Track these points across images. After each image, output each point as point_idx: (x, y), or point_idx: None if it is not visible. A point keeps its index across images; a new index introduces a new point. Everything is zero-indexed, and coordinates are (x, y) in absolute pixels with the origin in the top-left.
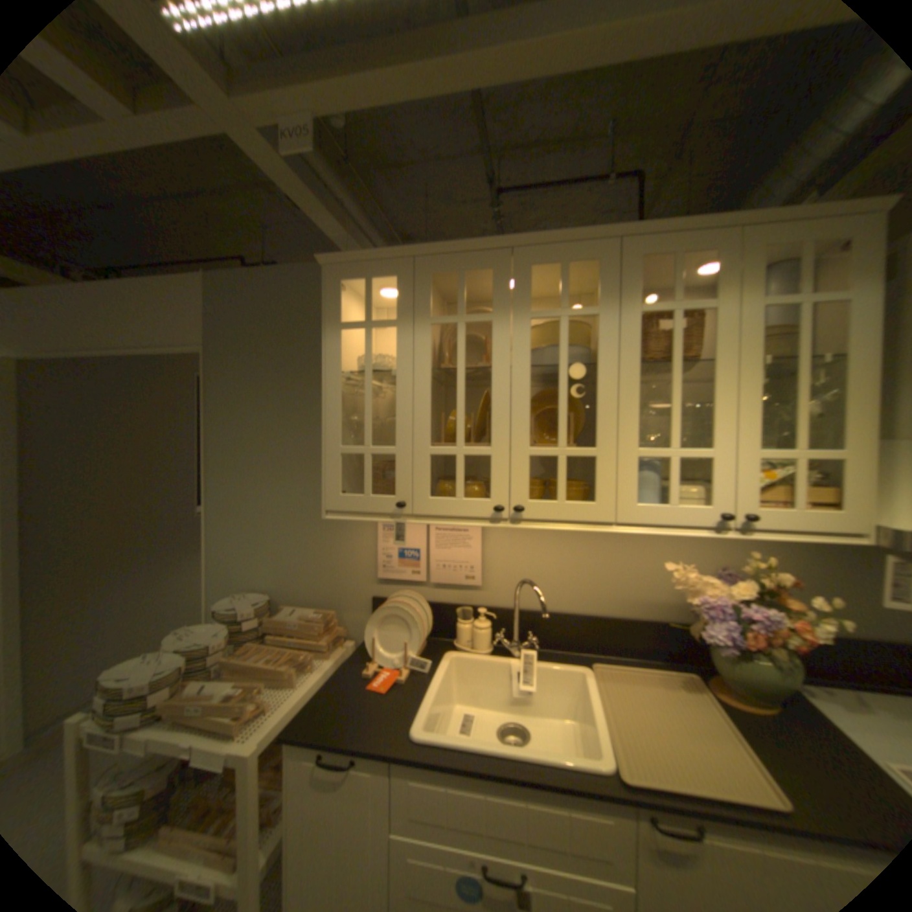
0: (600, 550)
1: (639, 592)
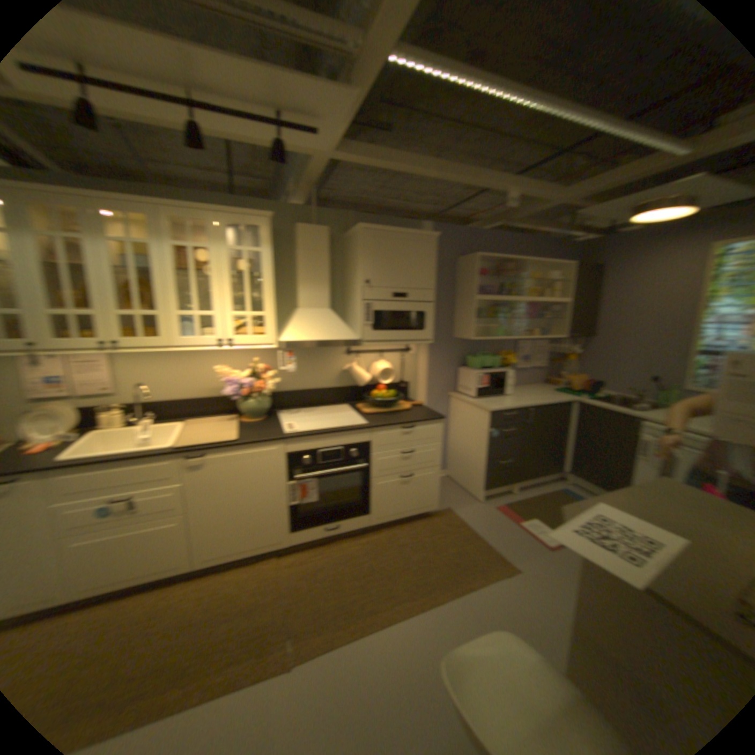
0: (191, 365)
1: (214, 383)
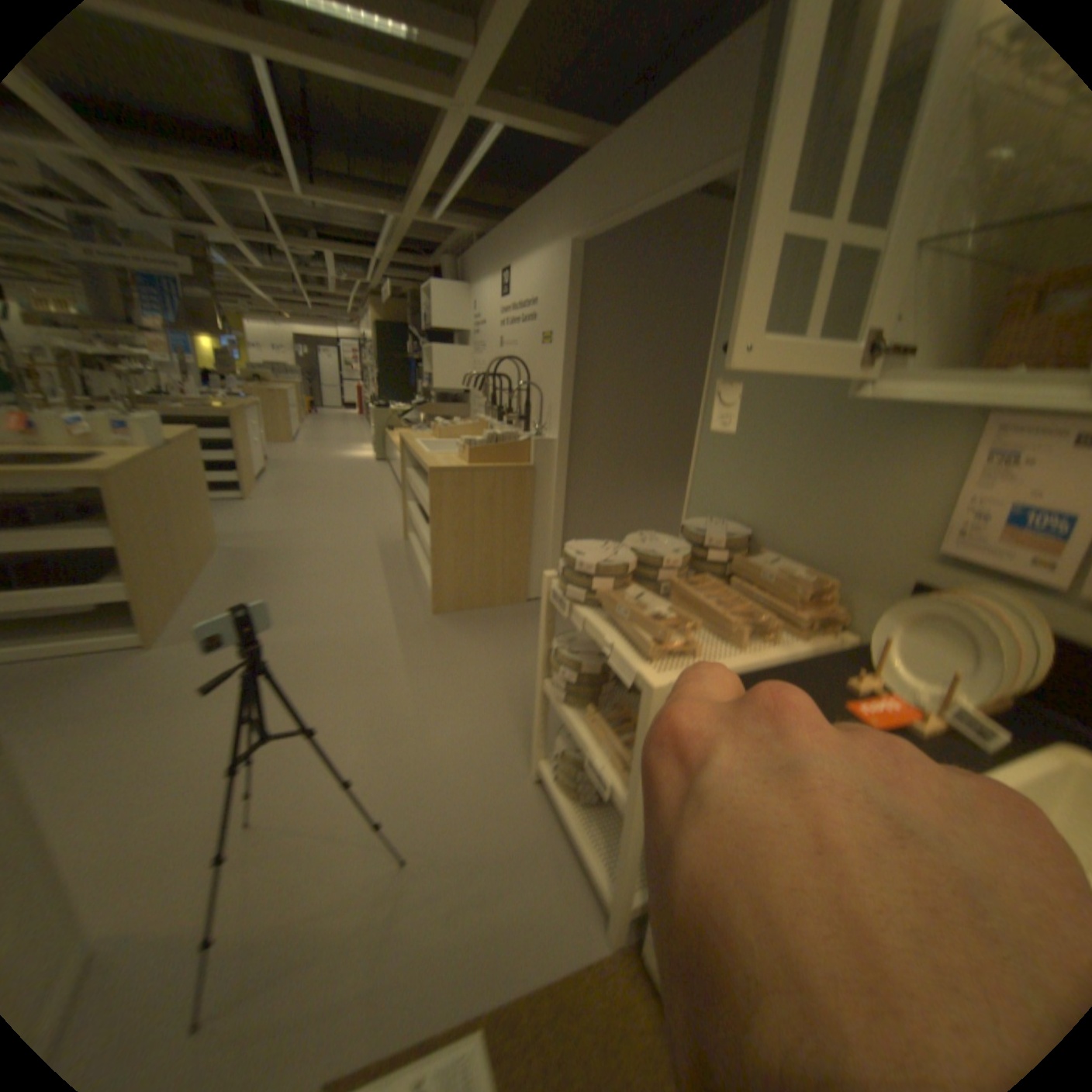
0: None
1: None
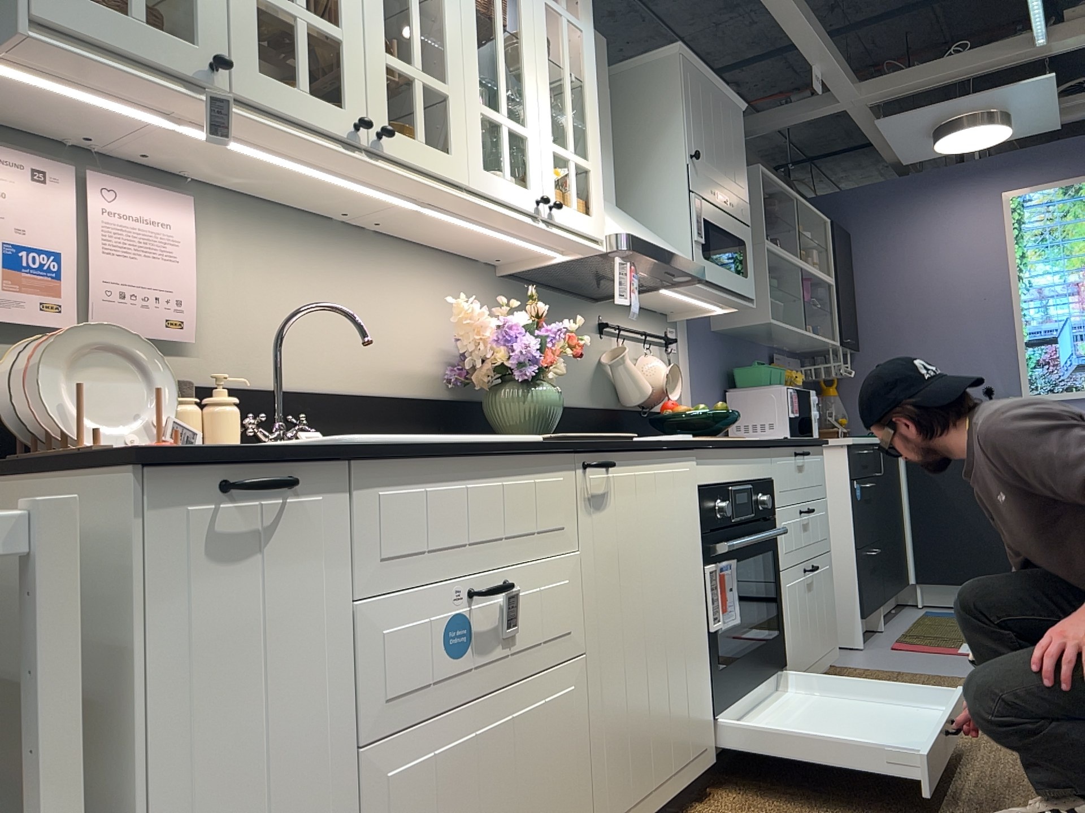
0: (355, 294)
1: (398, 358)
